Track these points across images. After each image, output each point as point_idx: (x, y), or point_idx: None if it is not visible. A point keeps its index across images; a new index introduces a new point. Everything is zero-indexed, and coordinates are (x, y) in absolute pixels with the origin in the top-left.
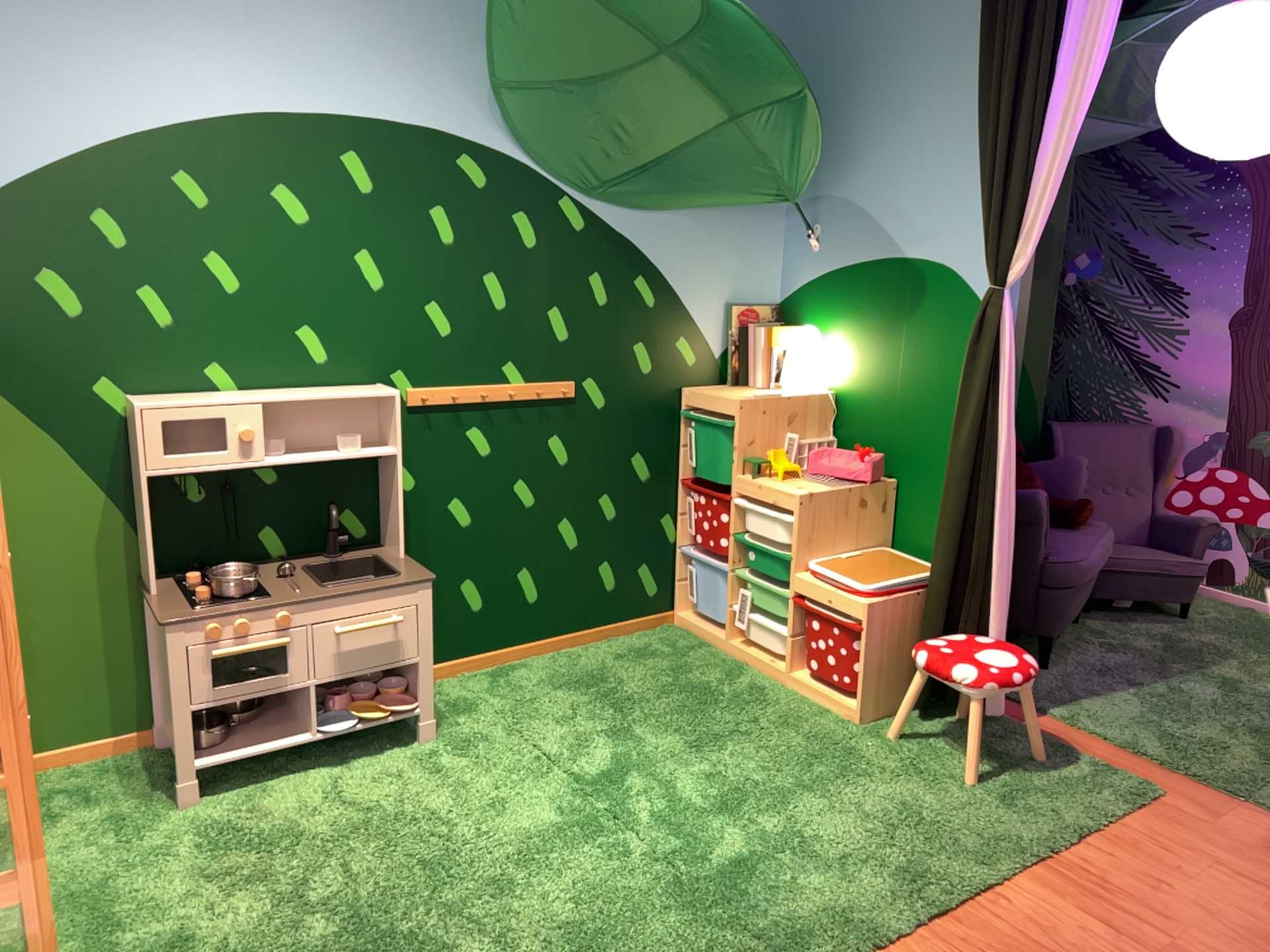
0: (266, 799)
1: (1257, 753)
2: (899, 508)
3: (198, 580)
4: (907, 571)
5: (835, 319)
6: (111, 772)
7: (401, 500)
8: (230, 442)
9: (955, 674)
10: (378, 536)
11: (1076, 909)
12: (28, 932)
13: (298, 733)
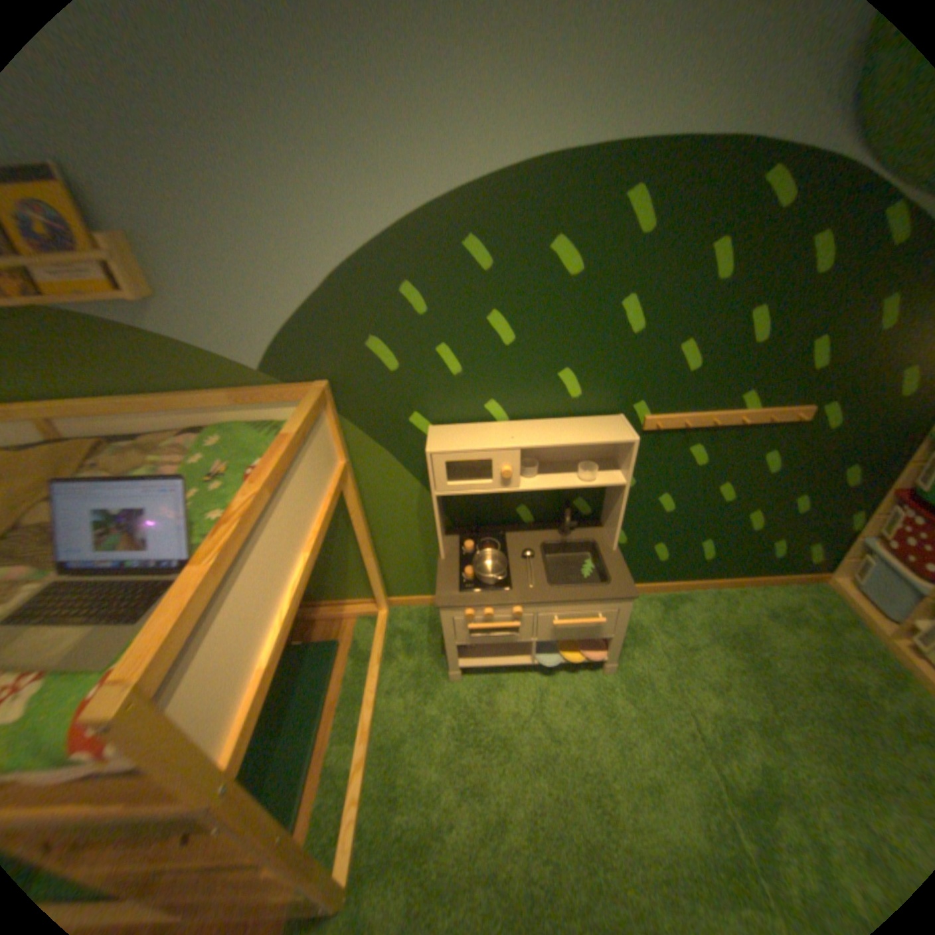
0: (498, 694)
1: None
2: None
3: (470, 549)
4: None
5: None
6: (425, 623)
7: (622, 517)
8: (493, 476)
9: None
10: (600, 515)
11: None
12: (348, 792)
13: (523, 653)
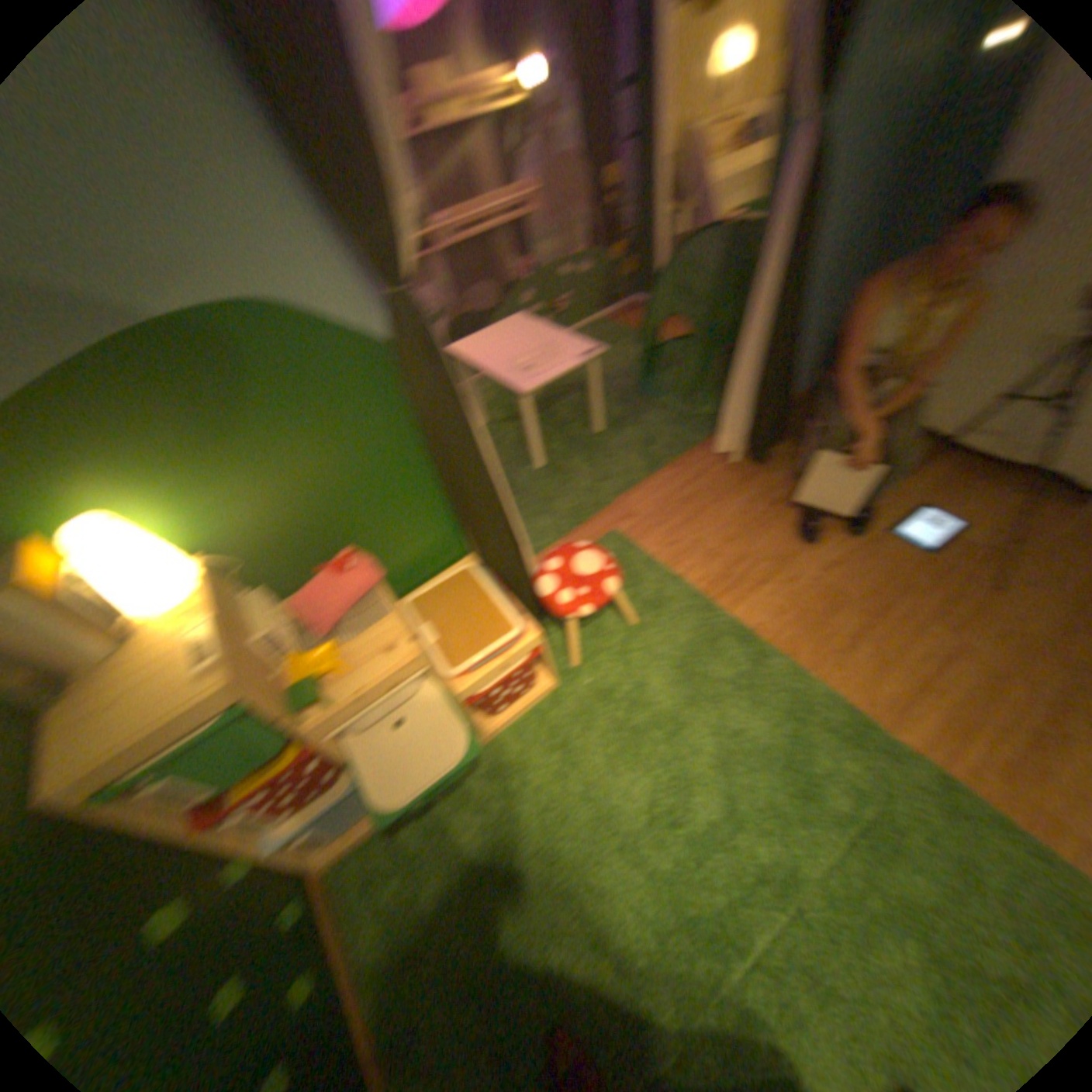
0: None
1: (565, 482)
2: (378, 566)
3: None
4: (472, 589)
5: (95, 475)
6: None
7: None
8: None
9: (615, 591)
10: None
11: (752, 594)
12: None
13: None
